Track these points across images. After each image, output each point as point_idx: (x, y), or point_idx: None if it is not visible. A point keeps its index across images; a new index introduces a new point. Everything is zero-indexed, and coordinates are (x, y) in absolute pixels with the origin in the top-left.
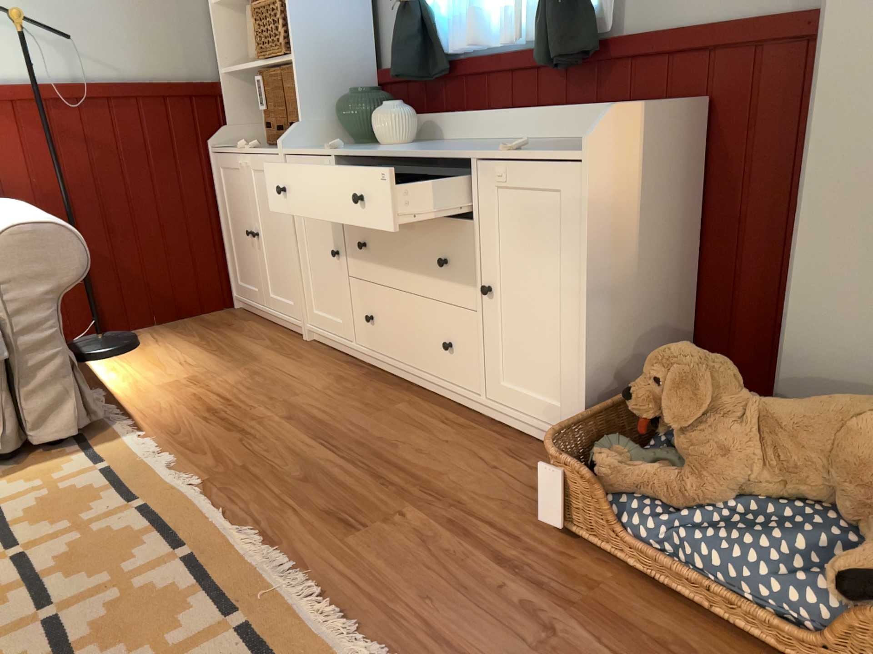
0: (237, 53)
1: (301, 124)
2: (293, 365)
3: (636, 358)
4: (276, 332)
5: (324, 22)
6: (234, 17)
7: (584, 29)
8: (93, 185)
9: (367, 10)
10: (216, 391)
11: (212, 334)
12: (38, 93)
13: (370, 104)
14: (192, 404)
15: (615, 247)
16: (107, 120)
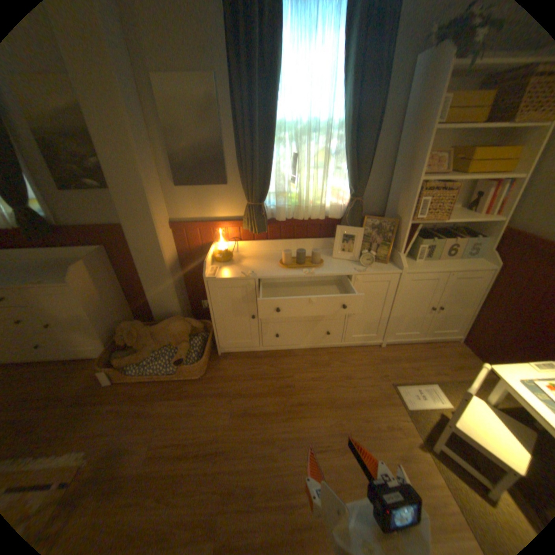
0: None
1: None
2: None
3: (114, 323)
4: None
5: None
6: None
7: (45, 227)
8: None
9: None
10: None
11: None
12: None
13: None
14: None
15: (92, 302)
16: None
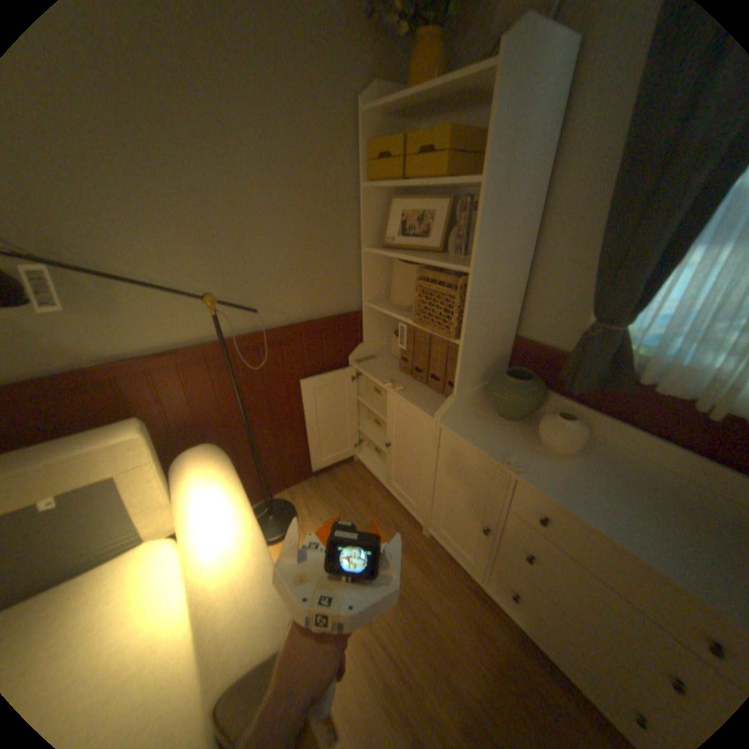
0: (378, 285)
1: (458, 396)
2: (431, 587)
3: None
4: (397, 511)
5: (494, 306)
6: (379, 256)
7: None
8: (265, 401)
9: (525, 286)
10: (380, 636)
11: (348, 506)
12: (228, 359)
13: (536, 398)
14: (368, 668)
15: None
16: (277, 352)
